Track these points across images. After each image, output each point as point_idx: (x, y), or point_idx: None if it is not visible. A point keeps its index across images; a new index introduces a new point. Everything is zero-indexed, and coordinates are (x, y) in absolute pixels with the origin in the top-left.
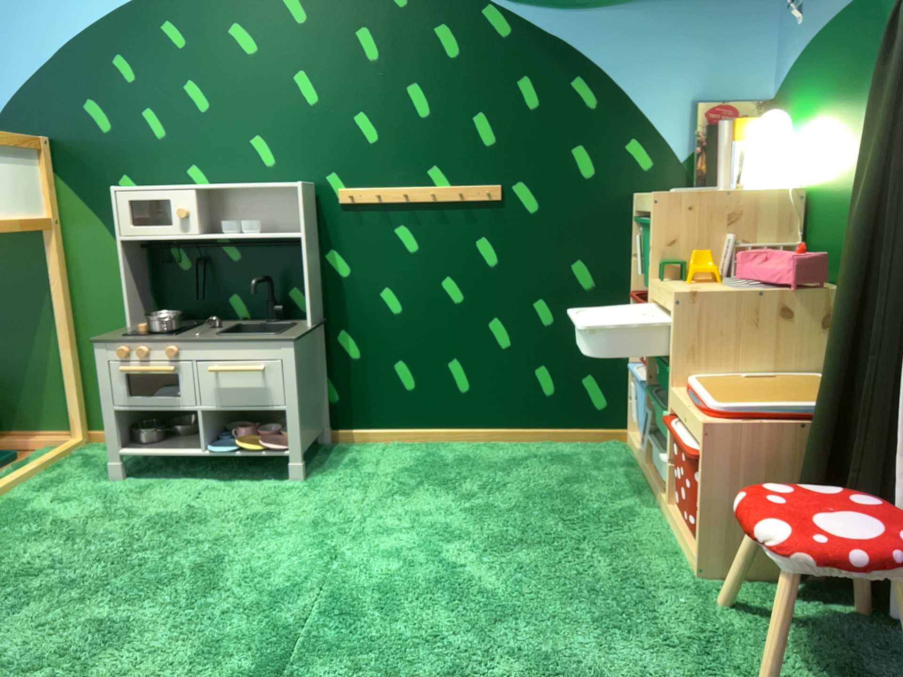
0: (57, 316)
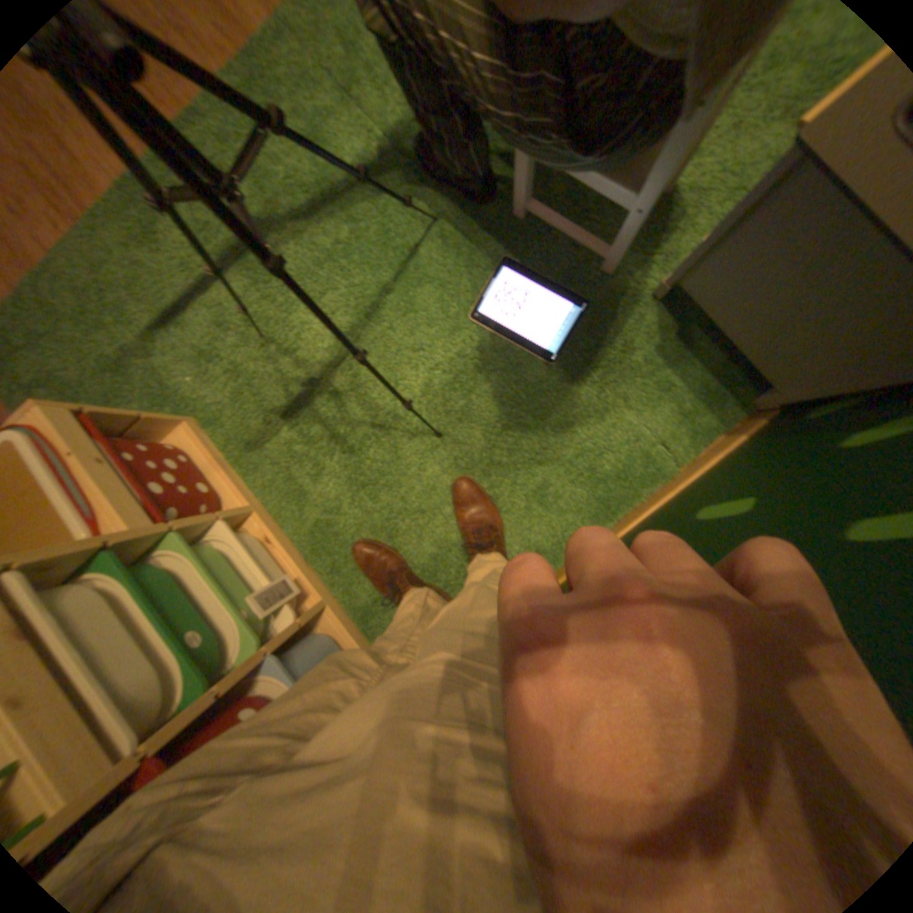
0: None
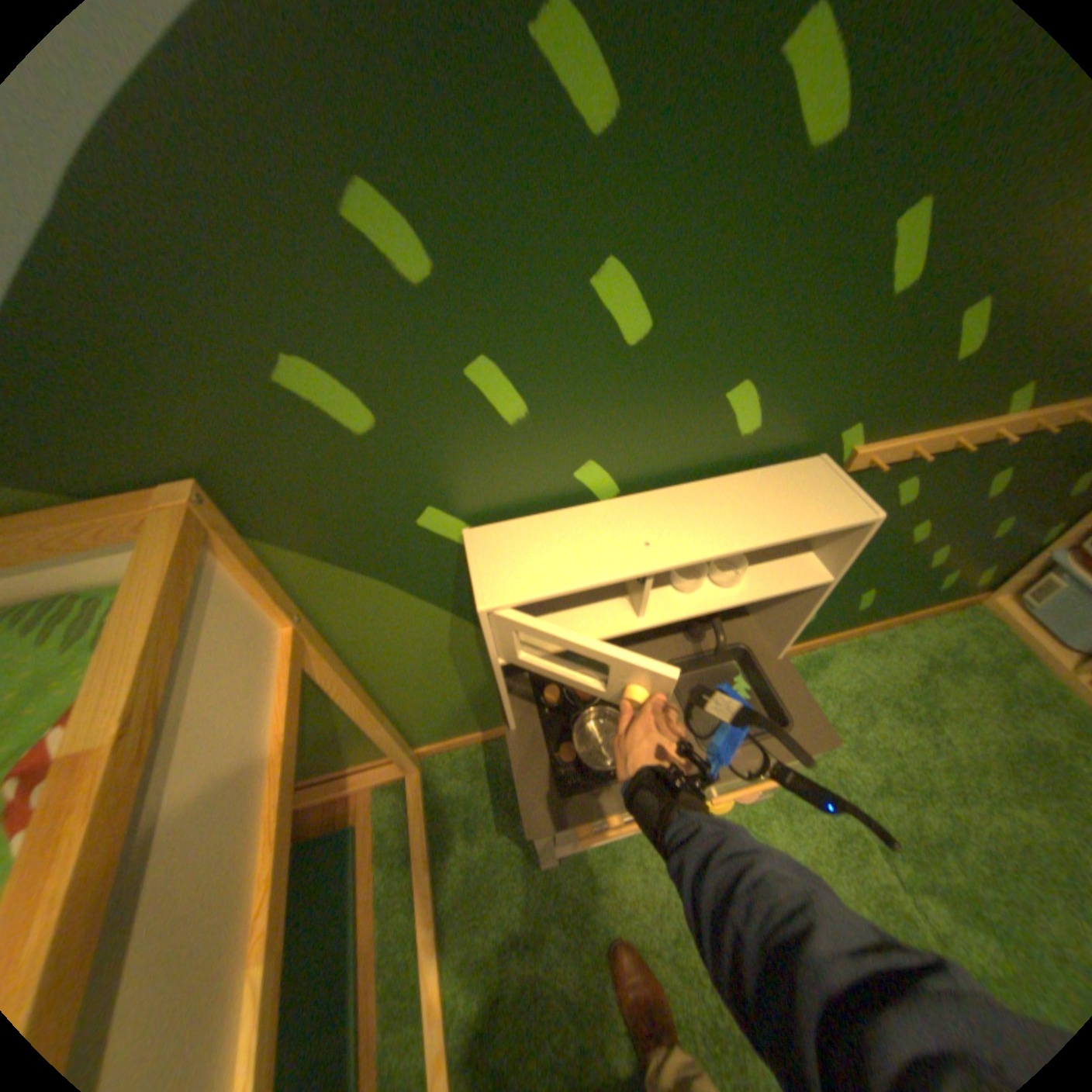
0: (354, 712)
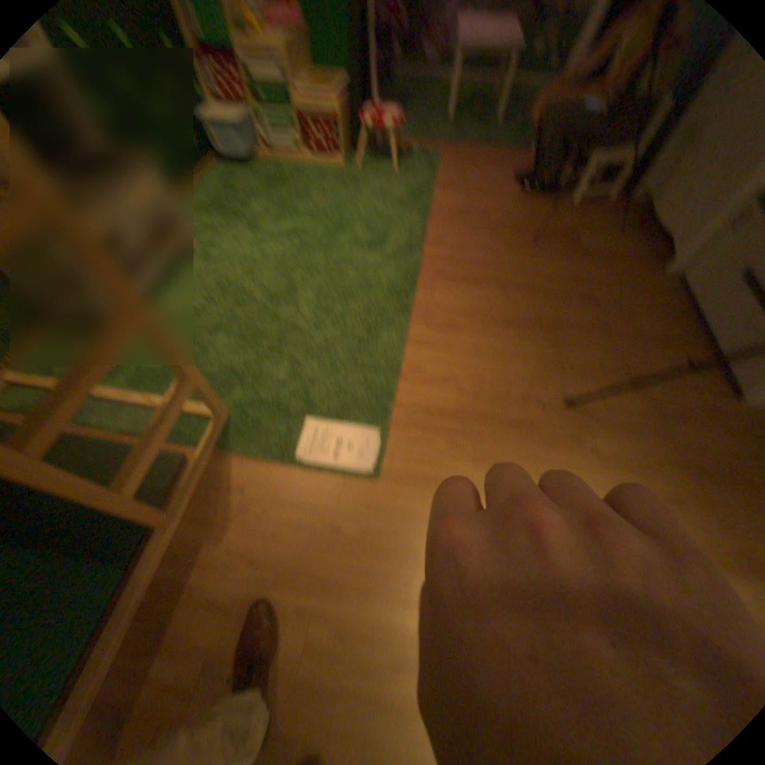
0: None
